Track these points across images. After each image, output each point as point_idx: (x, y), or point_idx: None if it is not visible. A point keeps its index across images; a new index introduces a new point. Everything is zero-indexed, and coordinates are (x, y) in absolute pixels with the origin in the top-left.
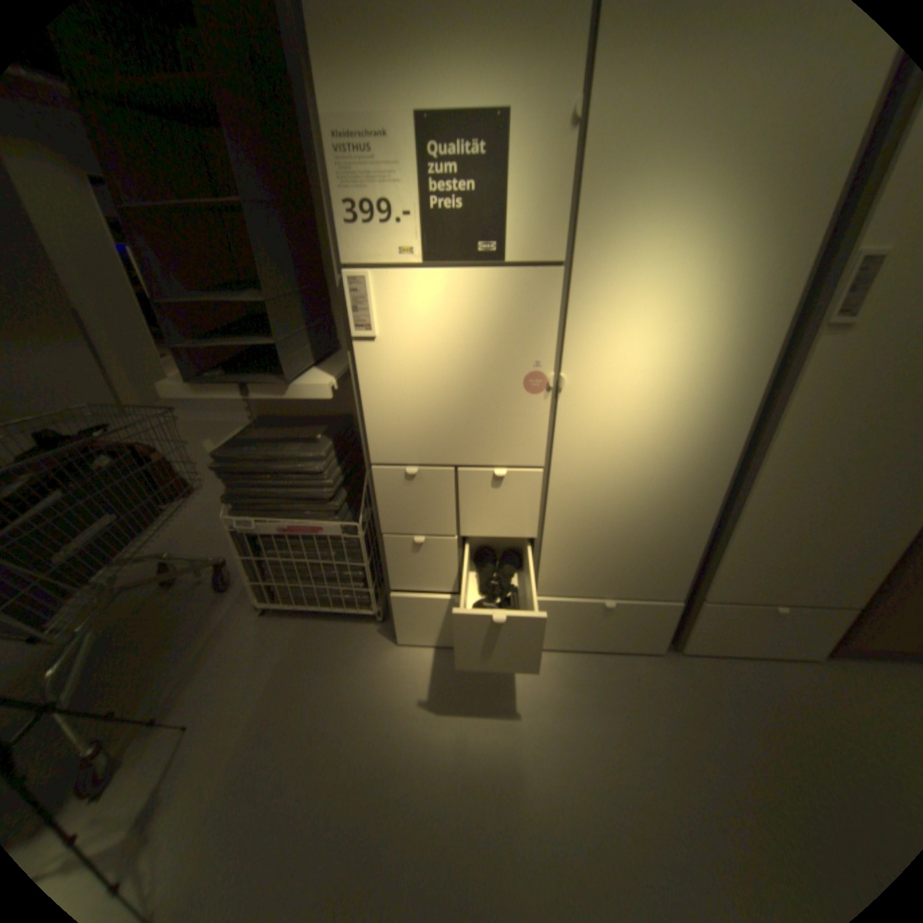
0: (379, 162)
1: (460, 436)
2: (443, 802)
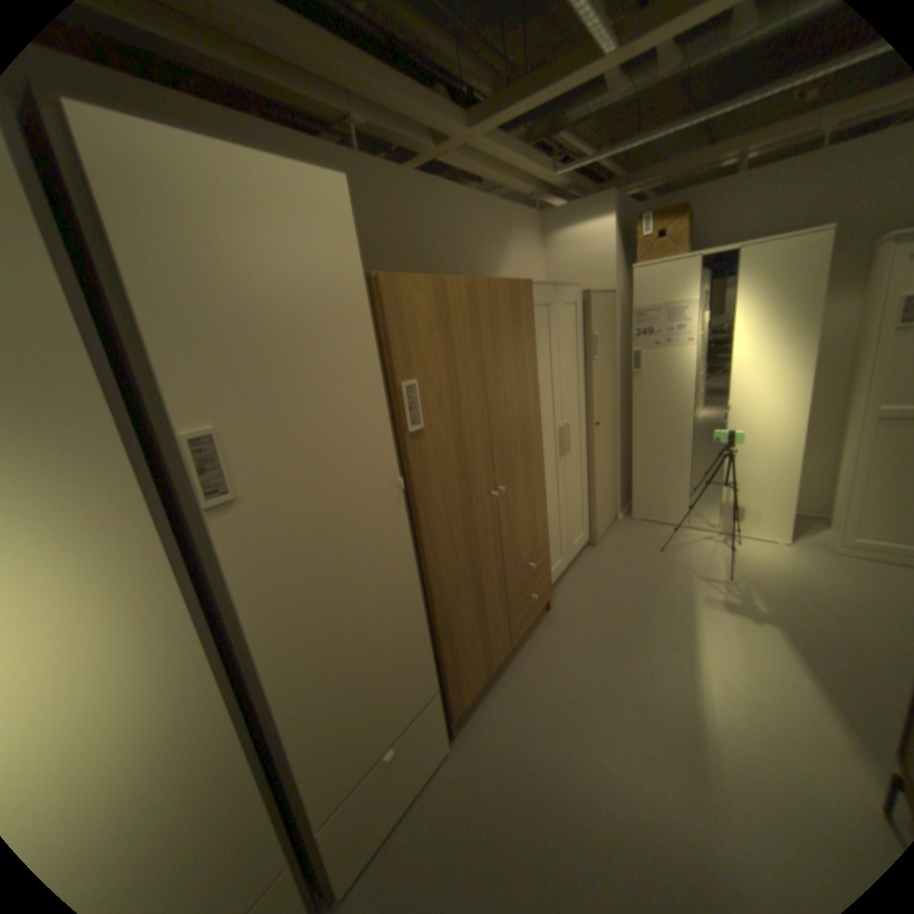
0: None
1: None
2: None
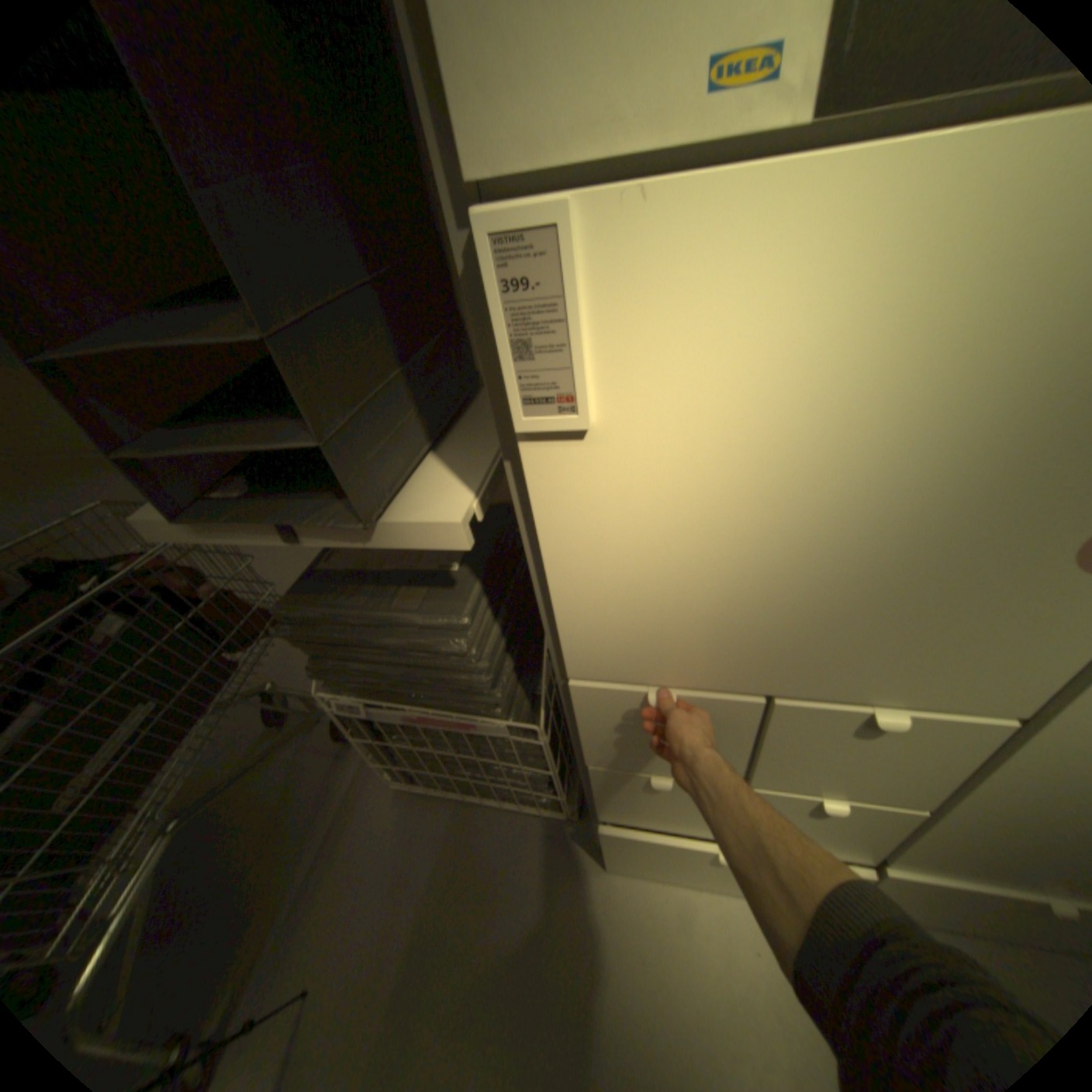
0: None
1: (802, 648)
2: None
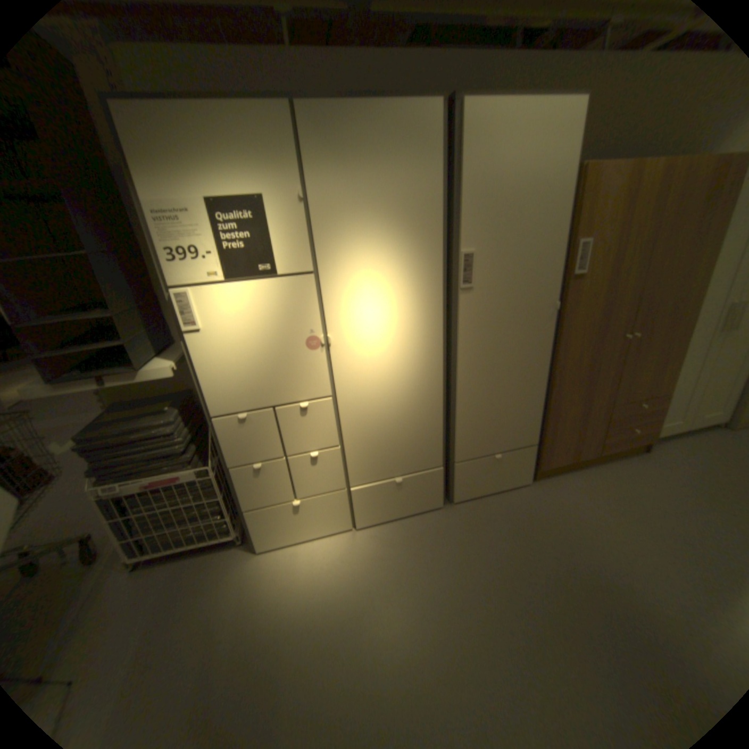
0: (187, 226)
1: (272, 386)
2: (306, 653)
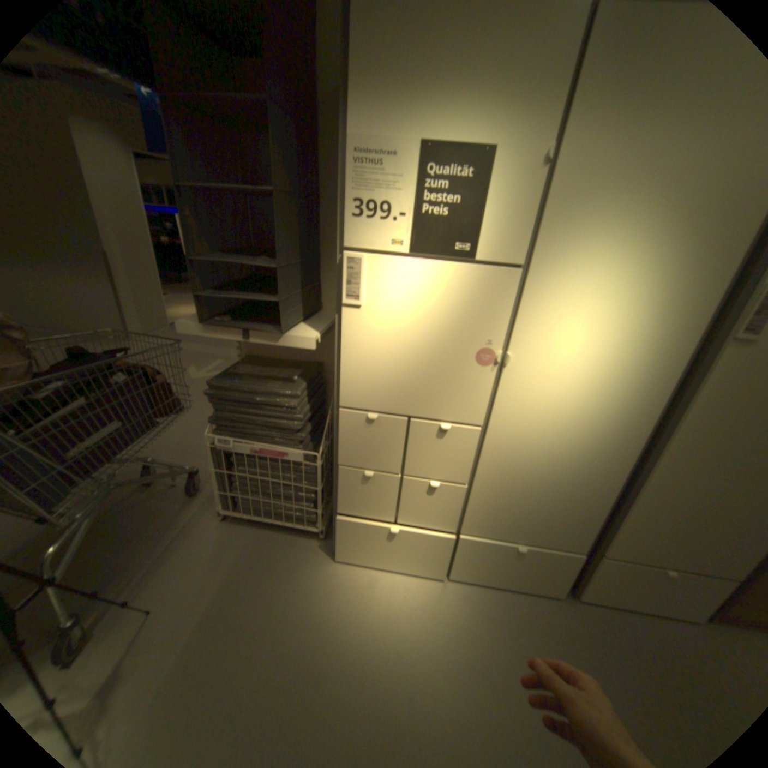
0: (387, 175)
1: (417, 392)
2: (365, 710)
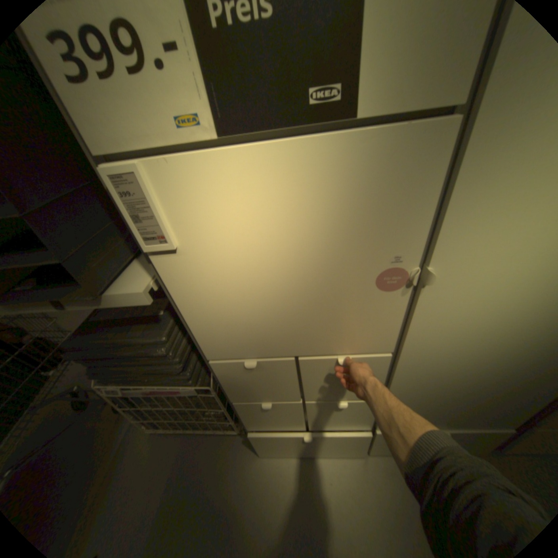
0: None
1: (298, 333)
2: None
